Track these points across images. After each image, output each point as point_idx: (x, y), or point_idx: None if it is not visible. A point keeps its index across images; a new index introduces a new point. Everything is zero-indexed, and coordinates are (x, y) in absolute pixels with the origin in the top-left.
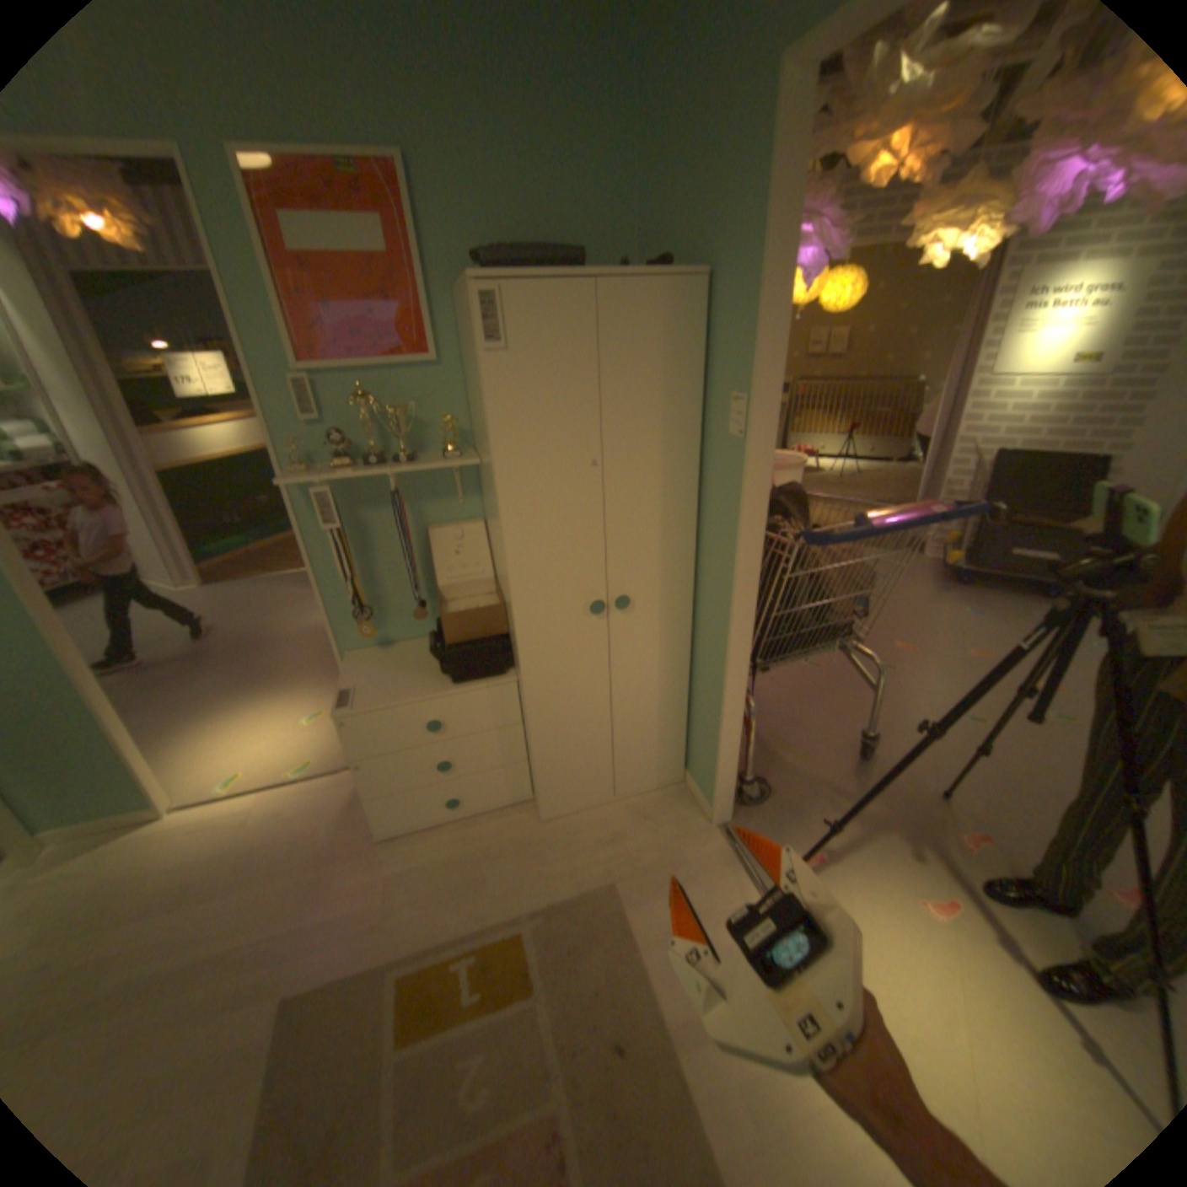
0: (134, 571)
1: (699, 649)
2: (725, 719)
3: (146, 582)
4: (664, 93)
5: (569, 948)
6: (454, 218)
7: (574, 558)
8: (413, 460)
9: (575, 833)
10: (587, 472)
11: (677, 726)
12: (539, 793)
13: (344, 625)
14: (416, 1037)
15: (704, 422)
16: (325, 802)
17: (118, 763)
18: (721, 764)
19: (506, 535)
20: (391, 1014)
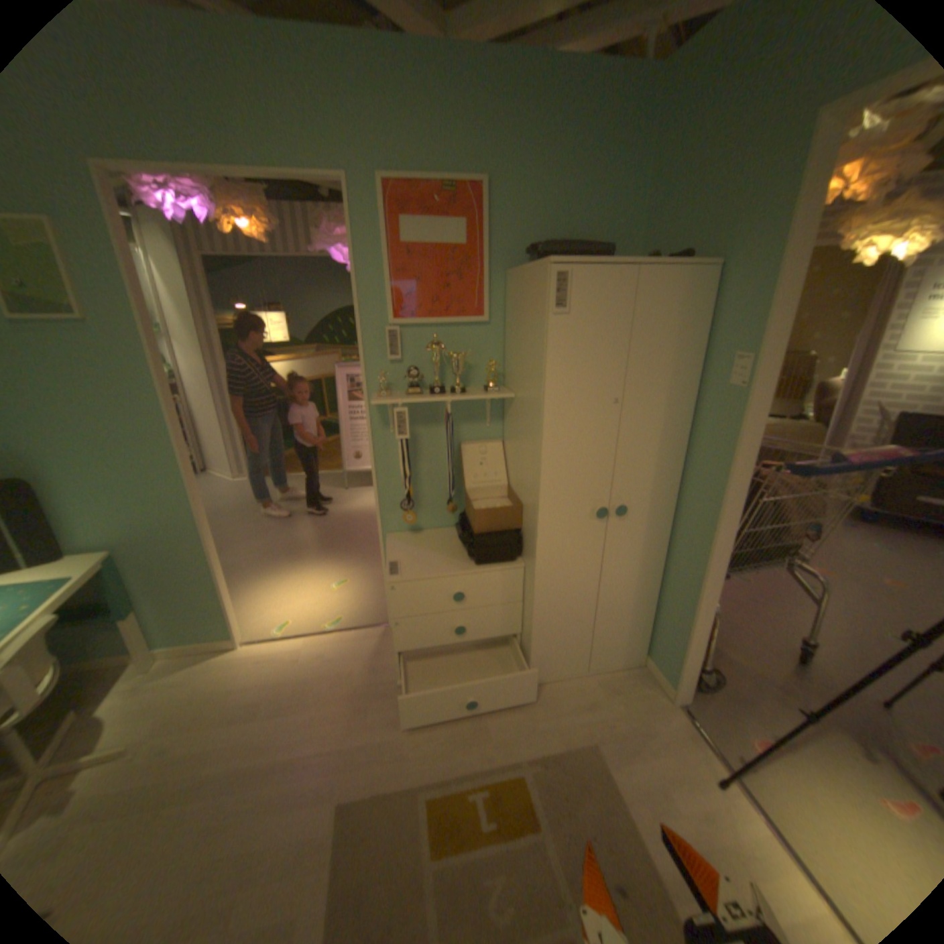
0: (204, 464)
1: (676, 554)
2: (701, 614)
3: (211, 472)
4: (686, 136)
5: (567, 795)
6: (515, 221)
7: (590, 472)
8: (465, 391)
9: (558, 698)
10: (611, 406)
11: (647, 618)
12: (532, 661)
13: (389, 512)
14: (447, 852)
15: (702, 373)
16: (356, 650)
17: (216, 601)
18: (691, 653)
19: (544, 451)
20: (425, 830)
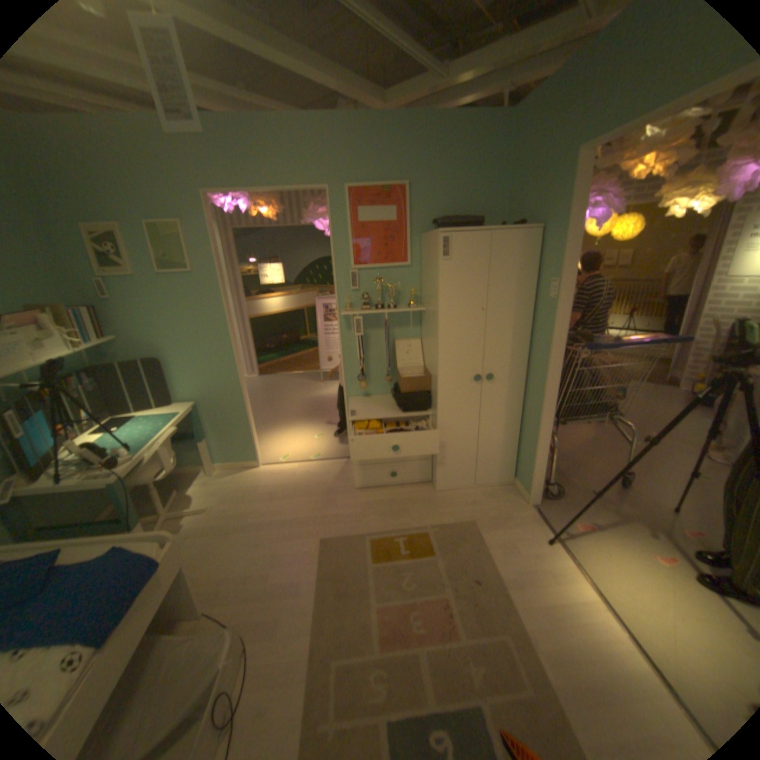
0: None
1: (527, 407)
2: (540, 441)
3: None
4: (525, 152)
5: (452, 542)
6: (425, 206)
7: (468, 352)
8: (395, 307)
9: (453, 498)
10: (478, 312)
11: (512, 450)
12: (437, 474)
13: (350, 383)
14: (381, 561)
15: (536, 292)
16: (329, 470)
17: (249, 436)
18: (536, 467)
19: (439, 339)
20: (369, 551)
